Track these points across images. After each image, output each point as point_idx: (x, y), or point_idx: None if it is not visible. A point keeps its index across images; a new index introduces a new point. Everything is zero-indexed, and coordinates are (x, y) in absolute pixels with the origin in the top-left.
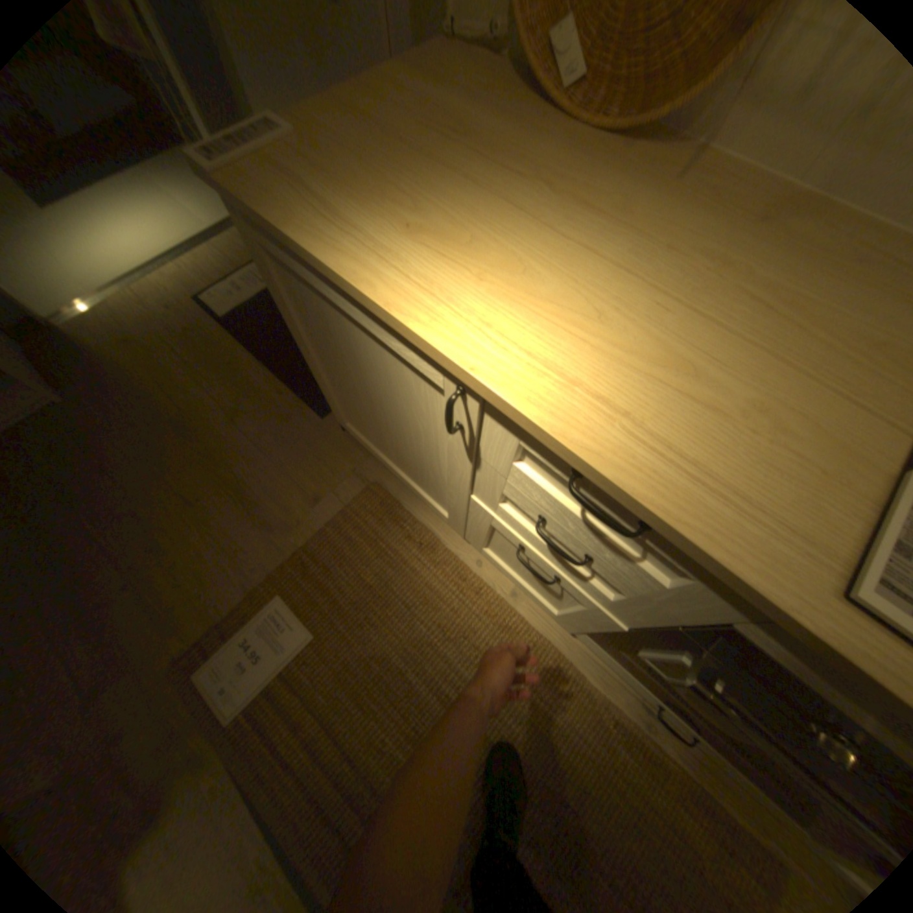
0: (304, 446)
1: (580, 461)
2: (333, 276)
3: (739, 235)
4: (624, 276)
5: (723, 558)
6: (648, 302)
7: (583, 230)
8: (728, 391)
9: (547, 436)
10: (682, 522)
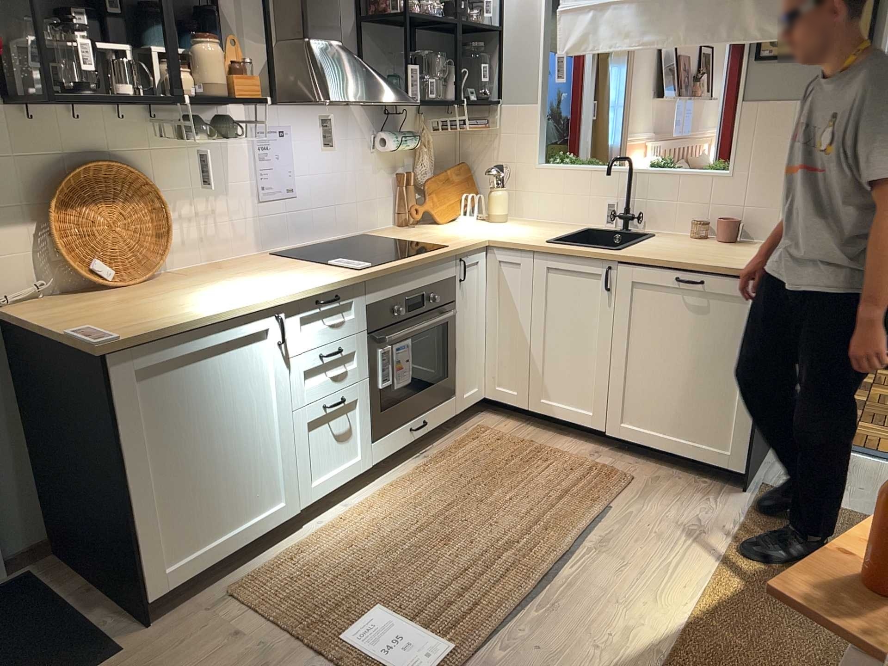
0: (161, 658)
1: (316, 294)
2: (210, 326)
3: (229, 272)
4: (244, 283)
5: (349, 278)
6: (258, 281)
7: (215, 286)
8: (298, 275)
9: (305, 298)
10: (339, 280)
